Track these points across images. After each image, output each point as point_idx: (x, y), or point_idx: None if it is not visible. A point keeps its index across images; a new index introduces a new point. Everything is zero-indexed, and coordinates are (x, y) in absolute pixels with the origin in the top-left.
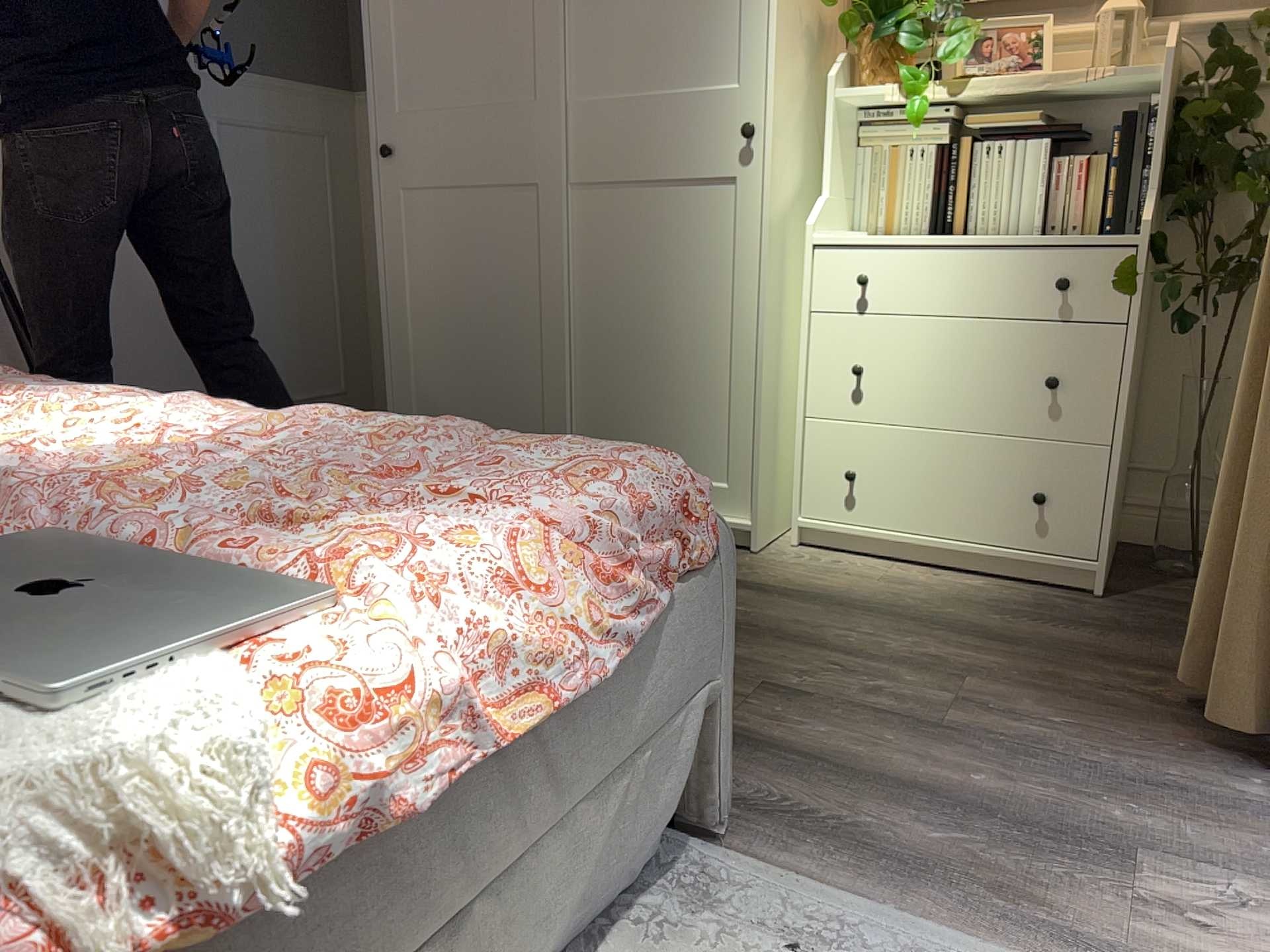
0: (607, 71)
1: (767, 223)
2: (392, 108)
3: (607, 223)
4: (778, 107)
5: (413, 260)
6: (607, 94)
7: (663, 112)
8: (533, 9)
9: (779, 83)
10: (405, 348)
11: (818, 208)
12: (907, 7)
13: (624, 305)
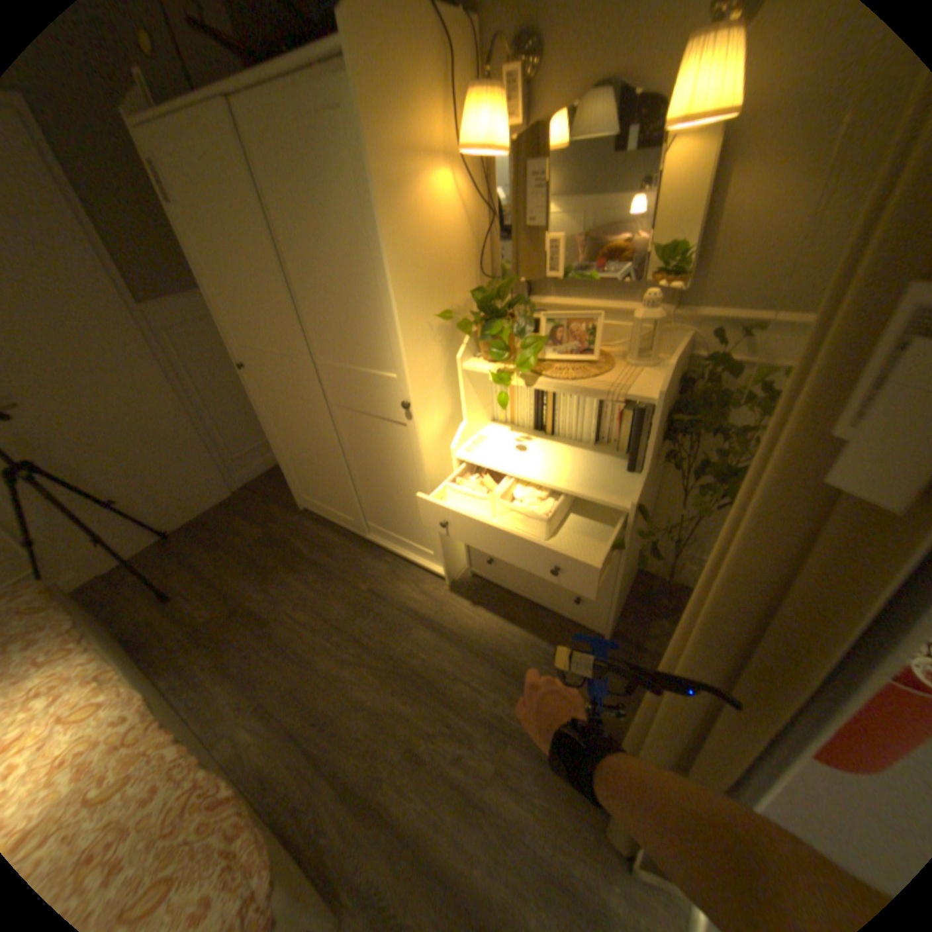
0: (329, 350)
1: (424, 456)
2: (235, 344)
3: (352, 427)
4: (420, 396)
5: (272, 420)
6: (332, 362)
7: (362, 381)
8: (280, 308)
9: (417, 383)
10: (283, 457)
11: (458, 436)
12: (503, 313)
13: (370, 467)
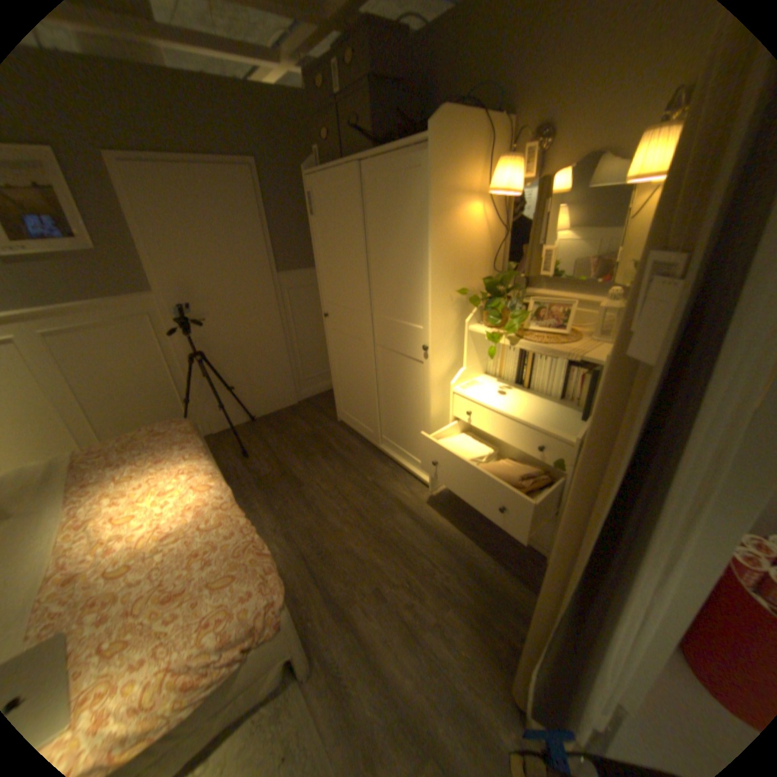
0: (383, 308)
1: (431, 386)
2: (326, 301)
3: (386, 362)
4: (435, 342)
5: (336, 353)
6: (383, 316)
7: (400, 330)
8: (359, 279)
9: (435, 333)
10: (336, 380)
11: (457, 377)
12: (502, 295)
13: (392, 392)
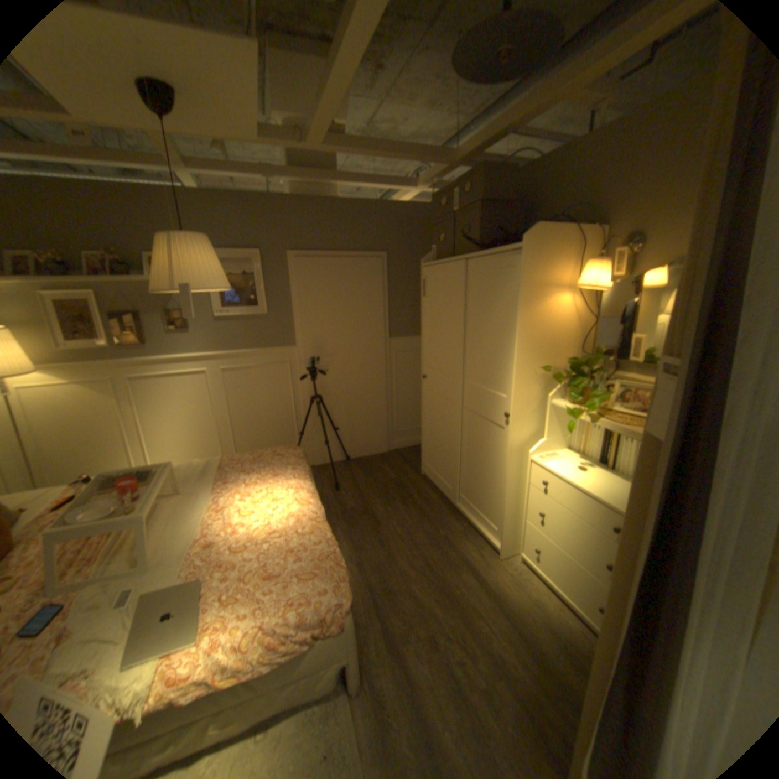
0: (474, 376)
1: (510, 451)
2: (426, 365)
3: (472, 424)
4: (517, 411)
5: (428, 411)
6: (473, 383)
7: (486, 397)
8: (456, 350)
9: (518, 403)
10: (425, 436)
11: (538, 446)
12: (587, 375)
13: (474, 453)
